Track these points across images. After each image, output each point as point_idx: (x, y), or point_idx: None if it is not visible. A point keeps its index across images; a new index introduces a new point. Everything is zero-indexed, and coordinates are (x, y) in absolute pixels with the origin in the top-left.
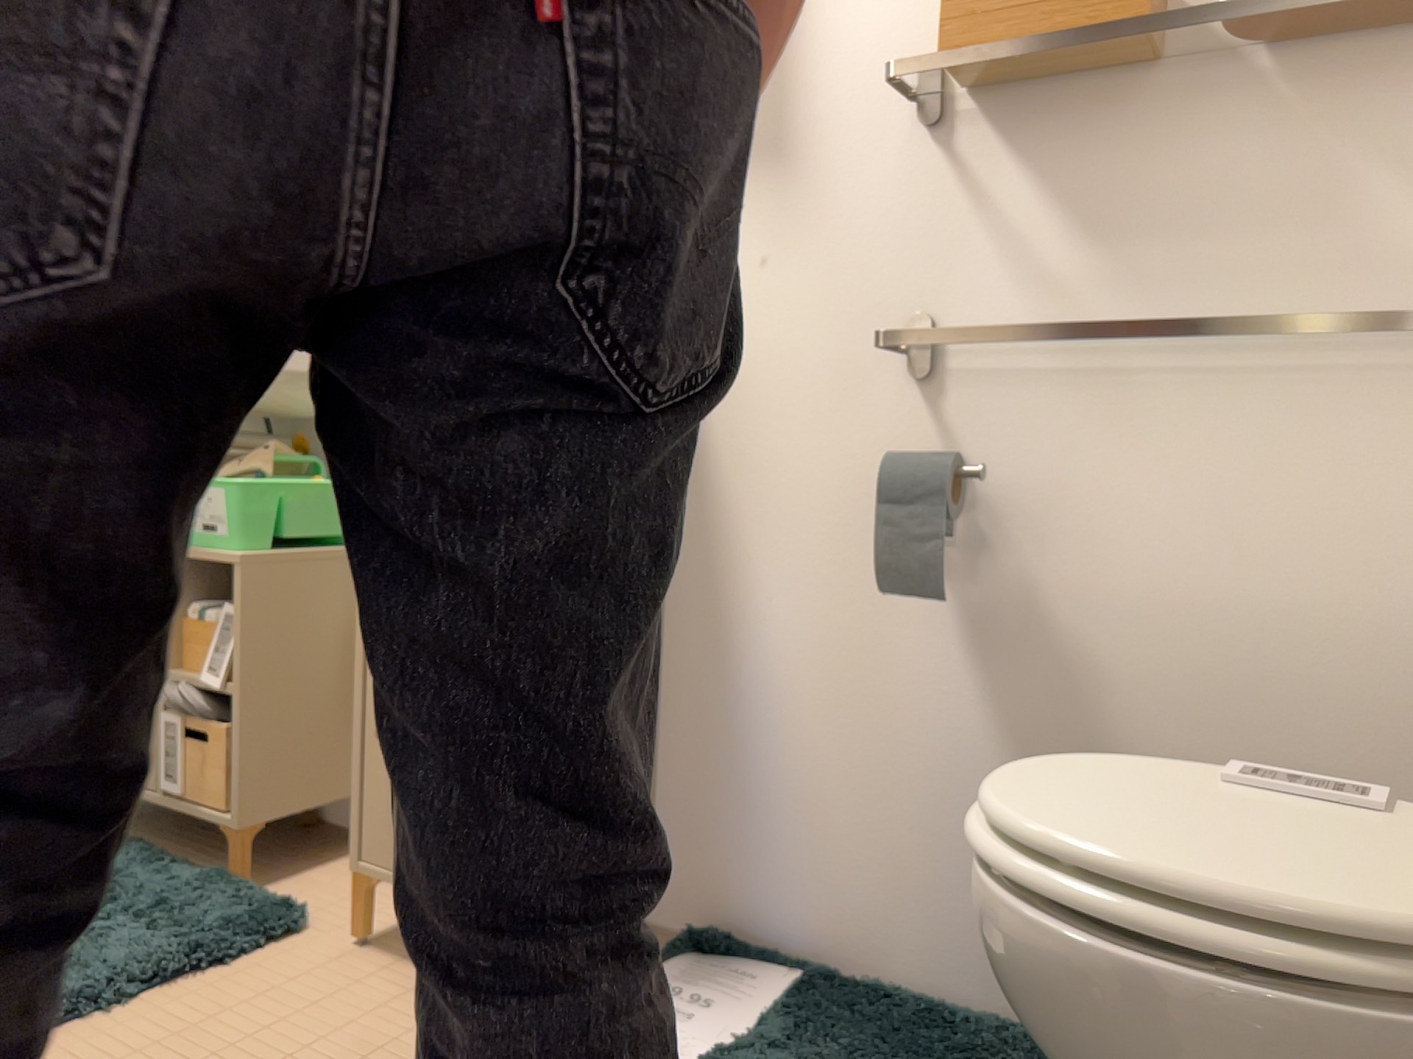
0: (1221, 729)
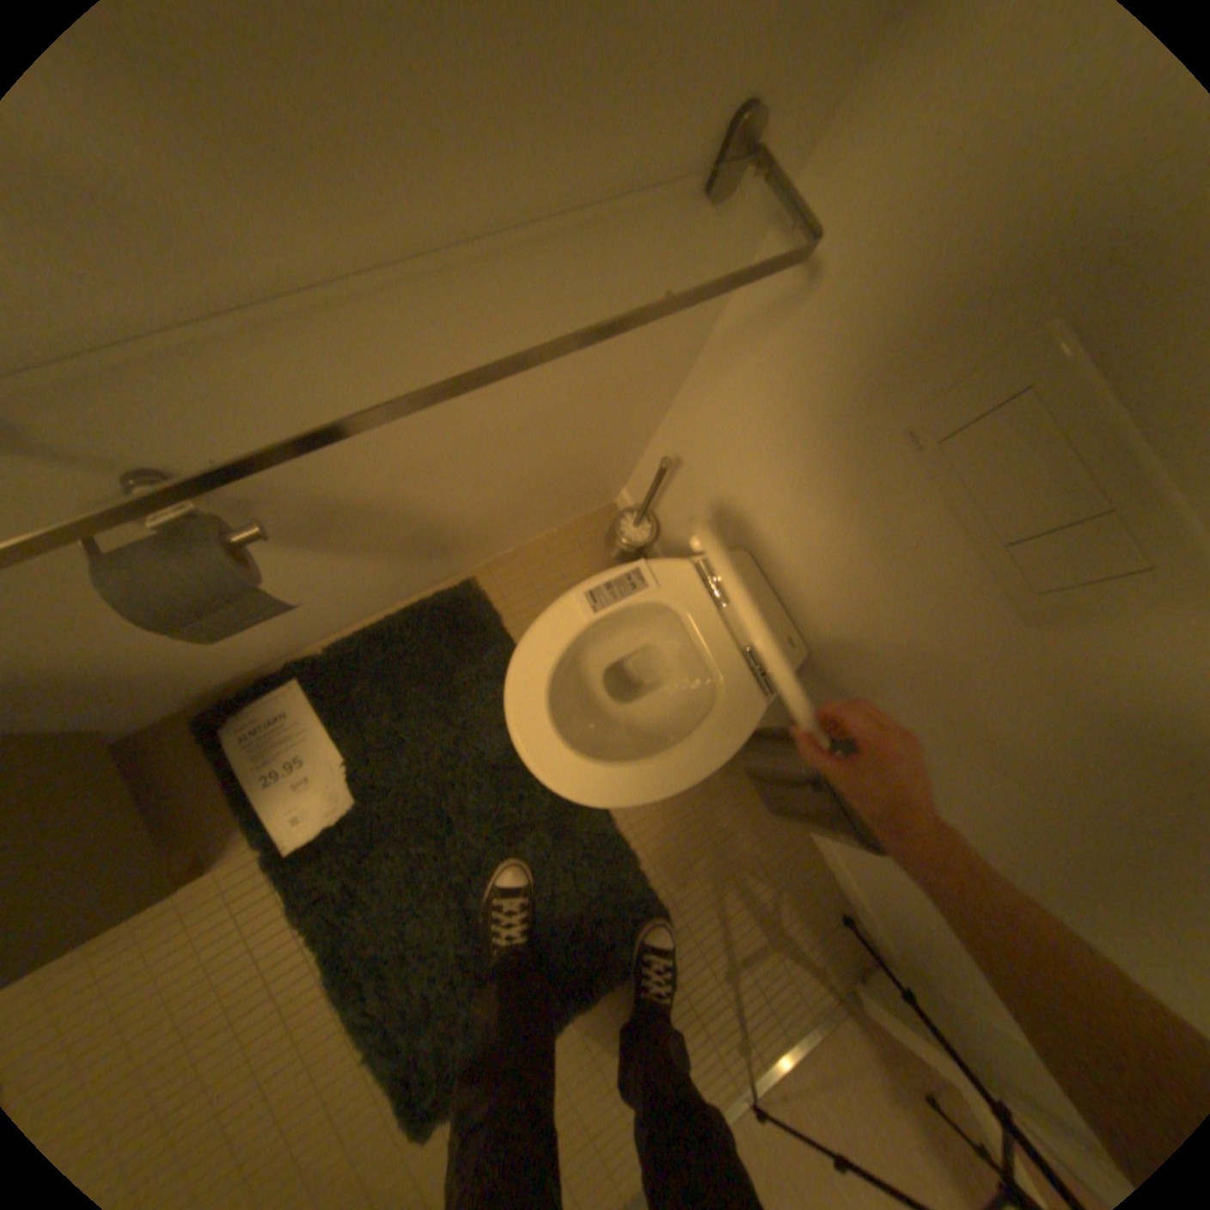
0: (490, 475)
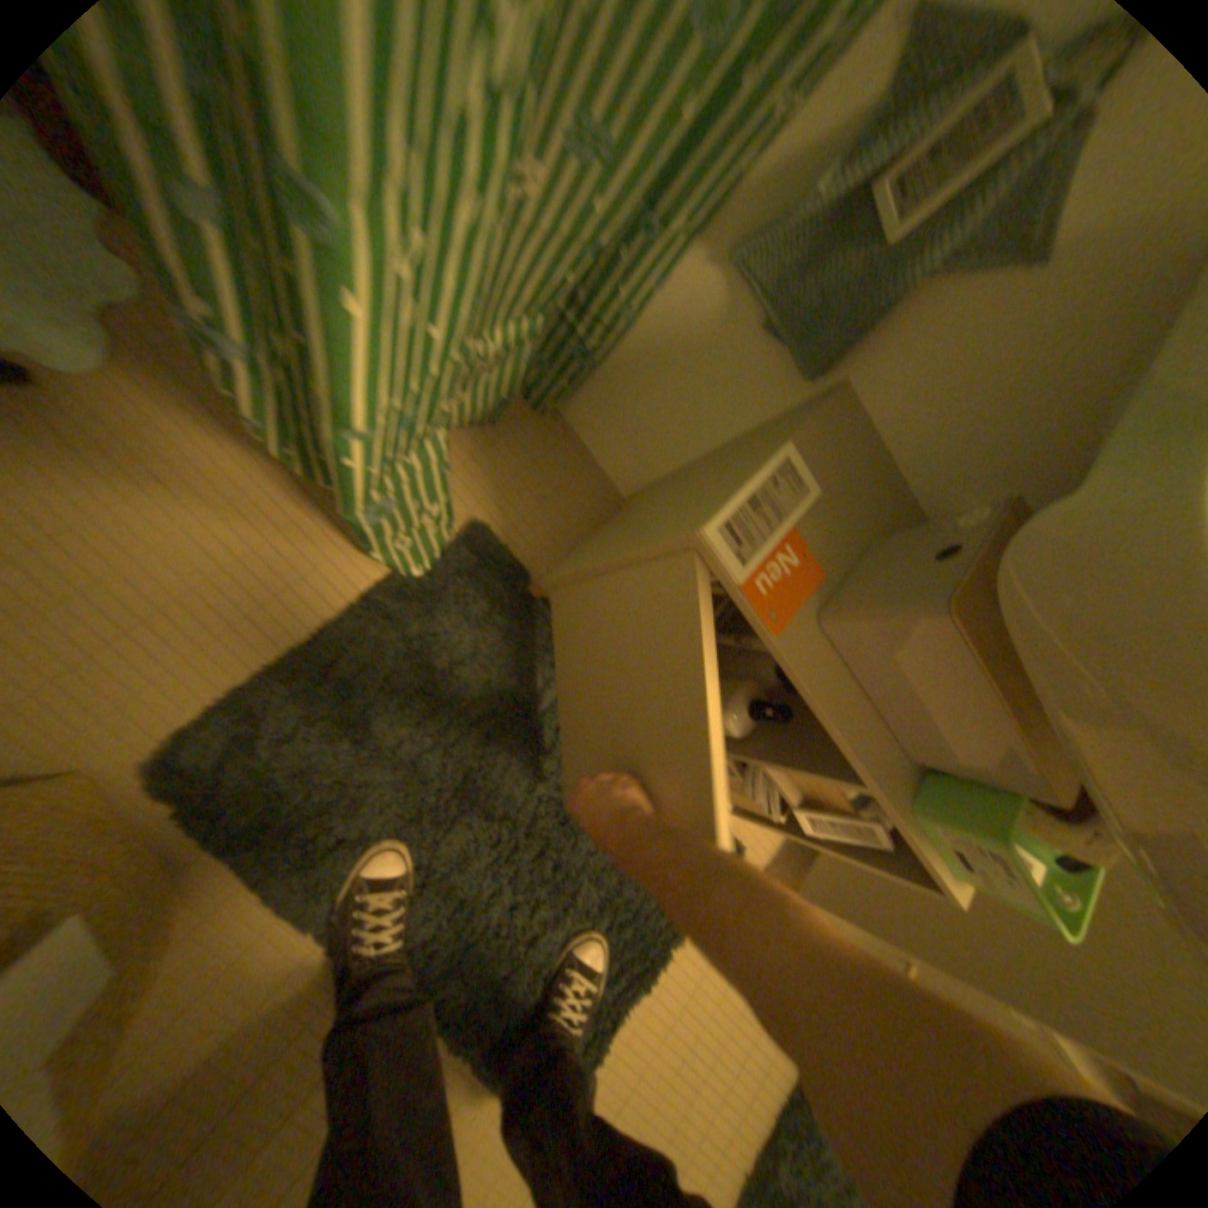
0: None
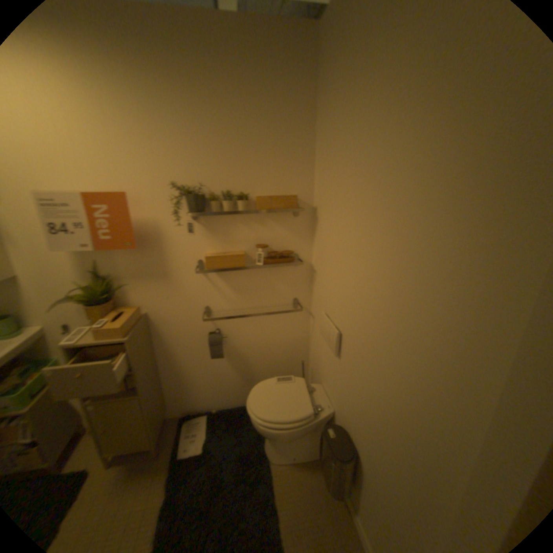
0: (264, 359)
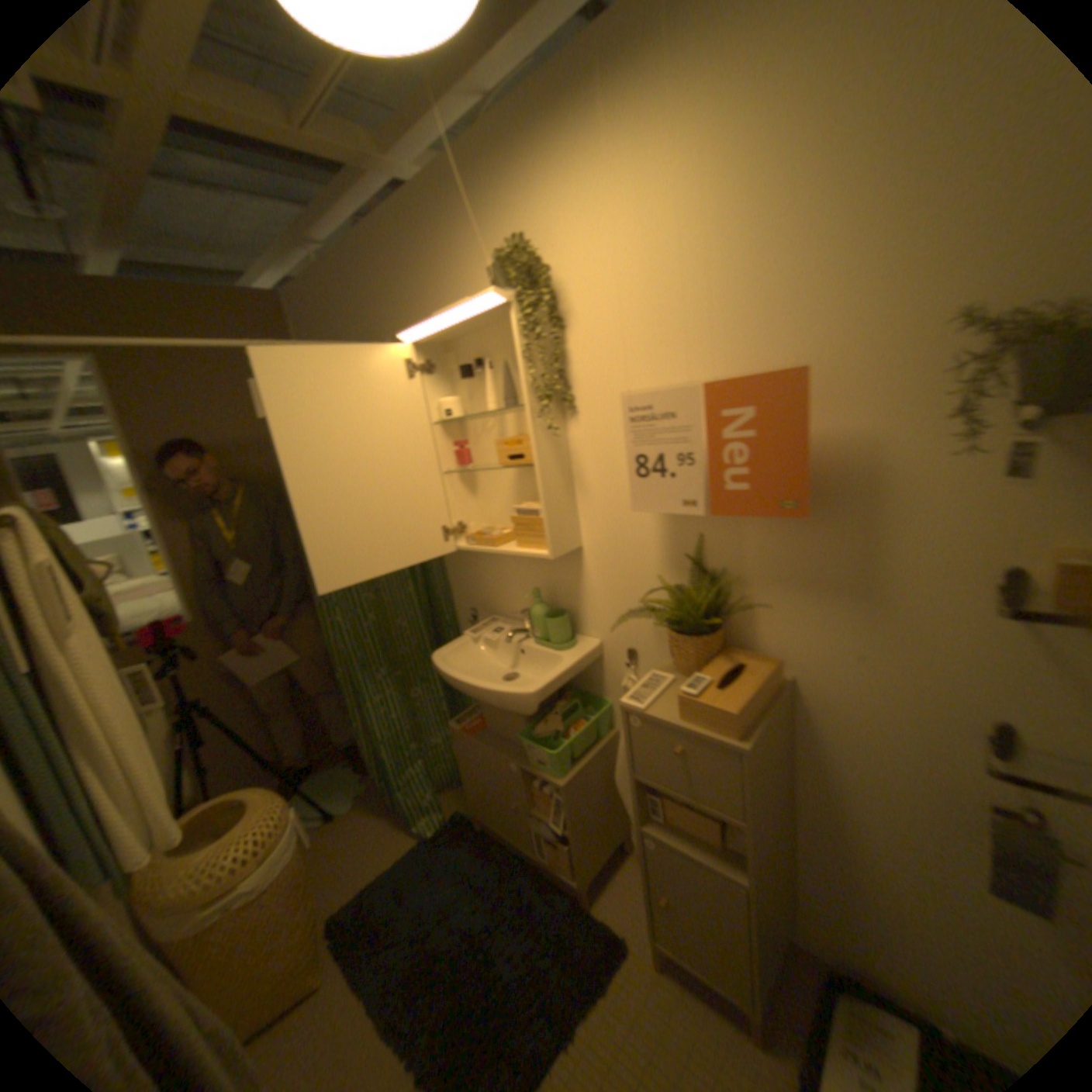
0: None
